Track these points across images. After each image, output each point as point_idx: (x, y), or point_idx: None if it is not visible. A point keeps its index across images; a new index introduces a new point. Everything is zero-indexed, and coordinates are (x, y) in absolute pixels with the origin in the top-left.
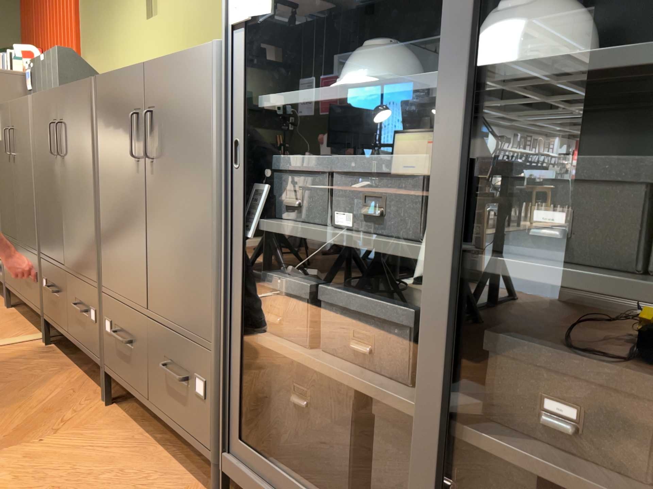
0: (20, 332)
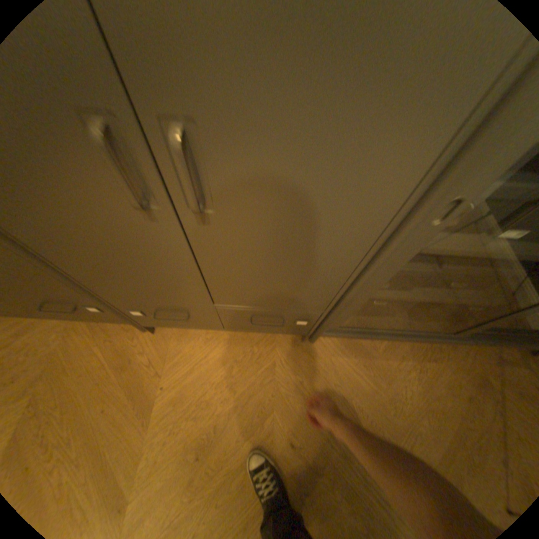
0: None
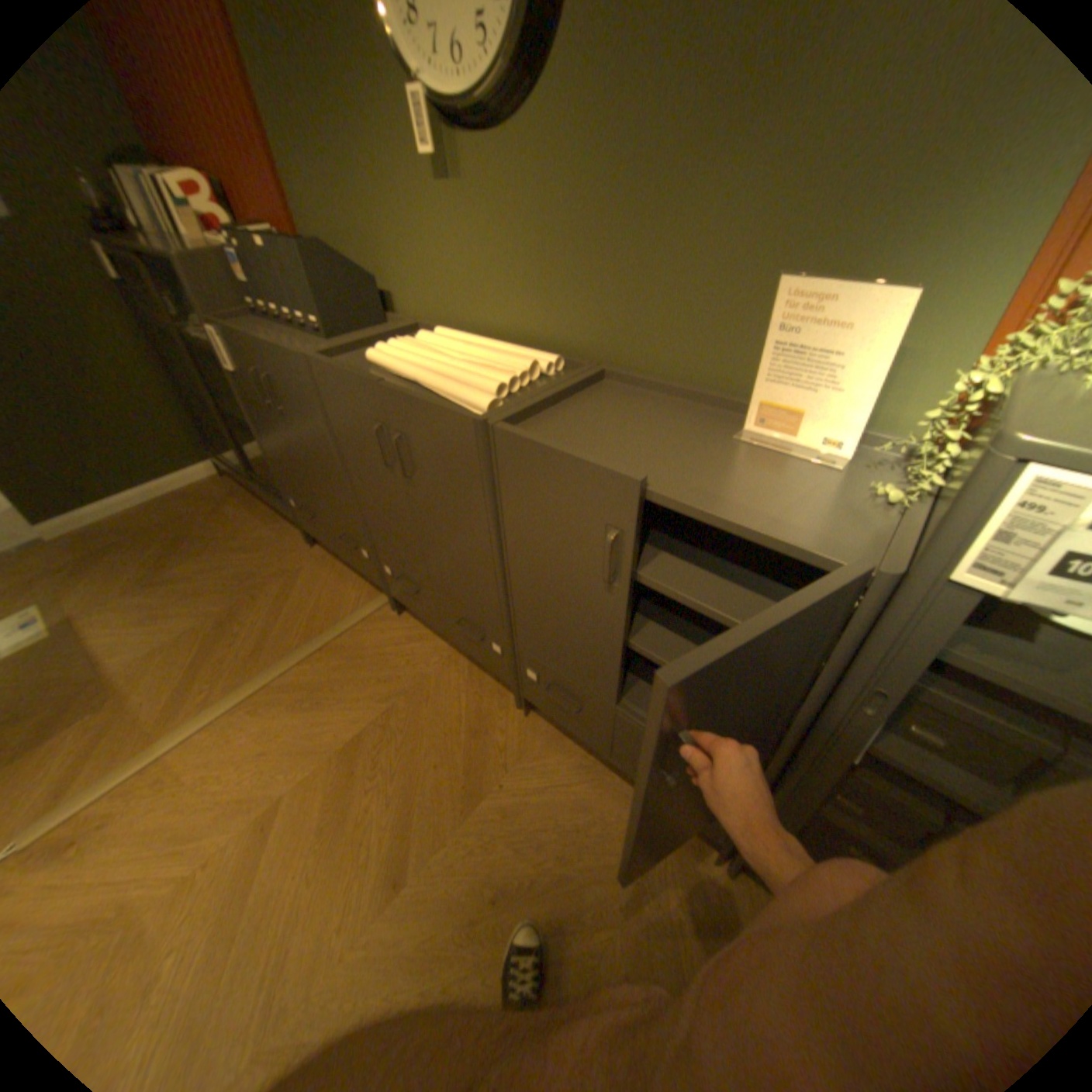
0: (356, 593)
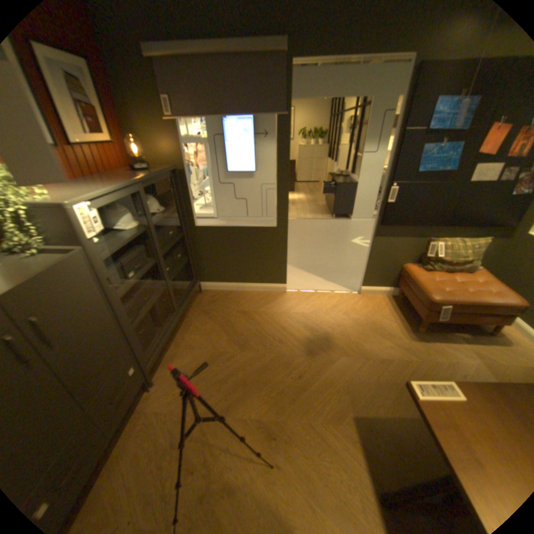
0: None
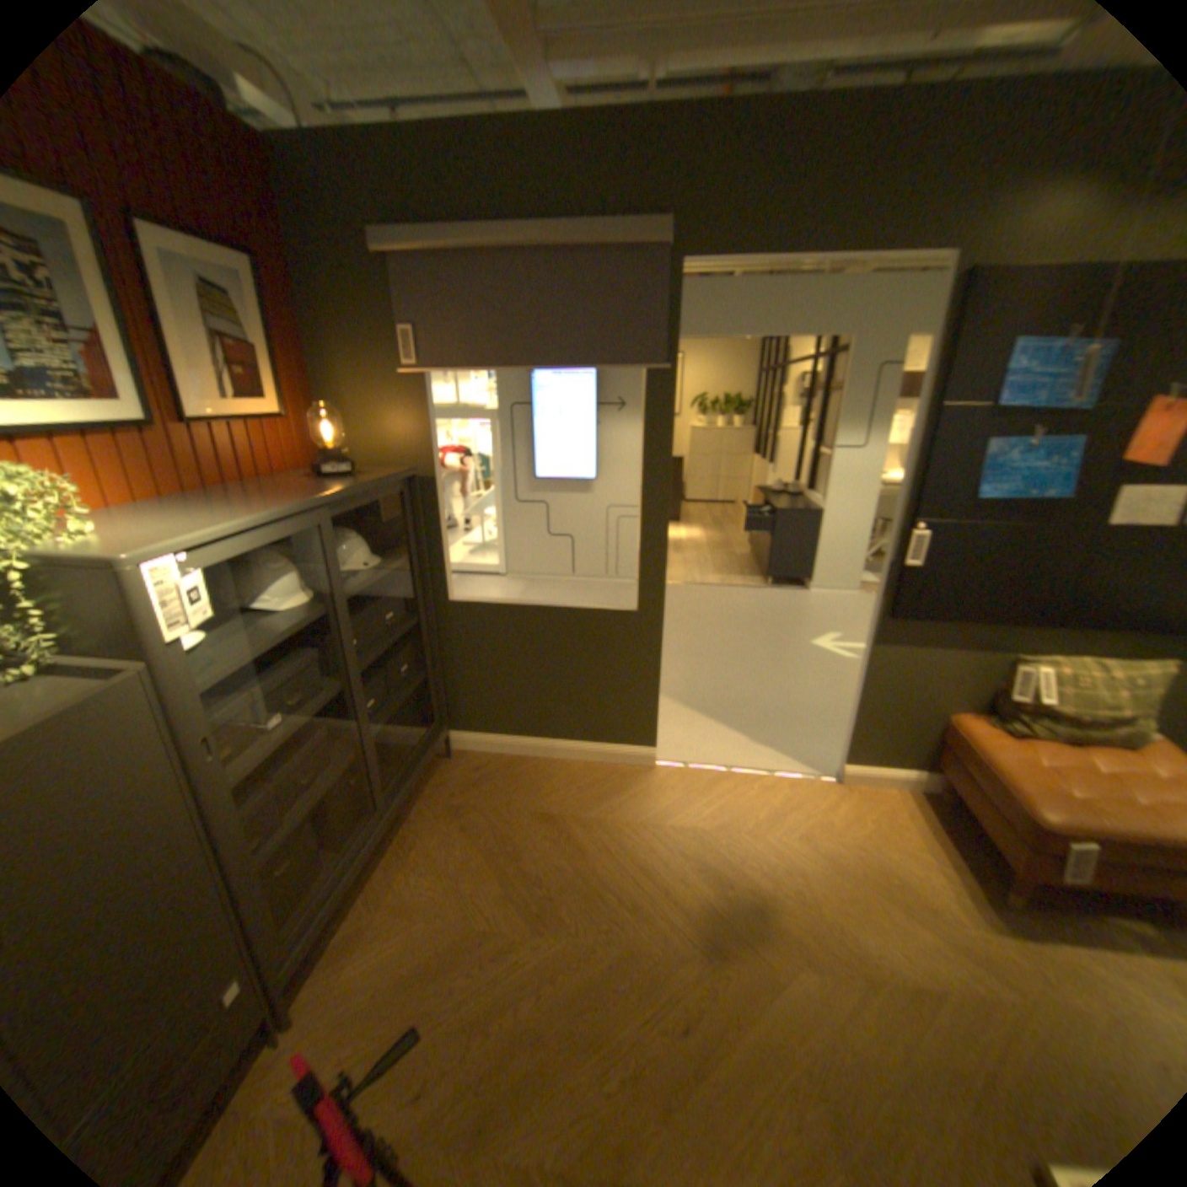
0: None
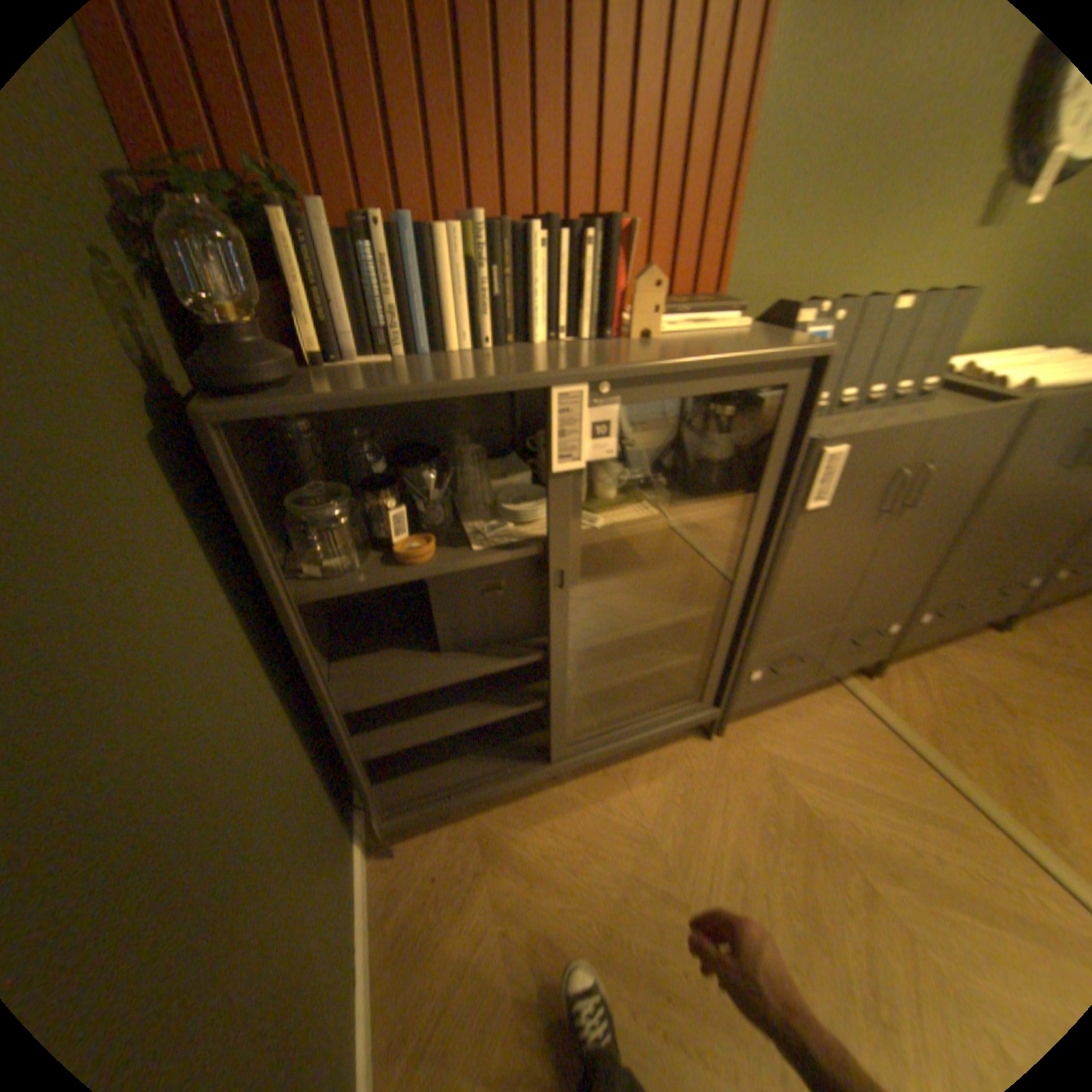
0: (836, 707)
